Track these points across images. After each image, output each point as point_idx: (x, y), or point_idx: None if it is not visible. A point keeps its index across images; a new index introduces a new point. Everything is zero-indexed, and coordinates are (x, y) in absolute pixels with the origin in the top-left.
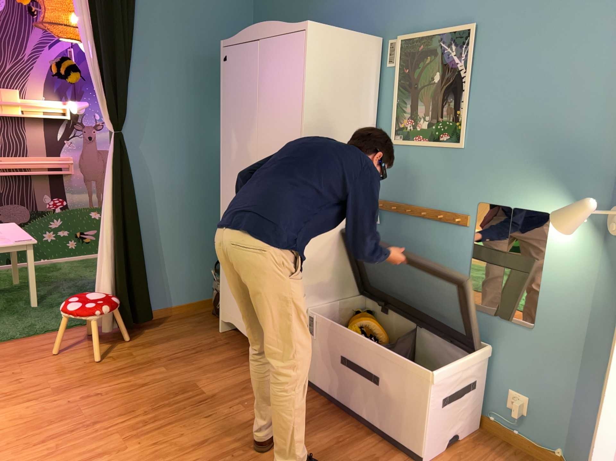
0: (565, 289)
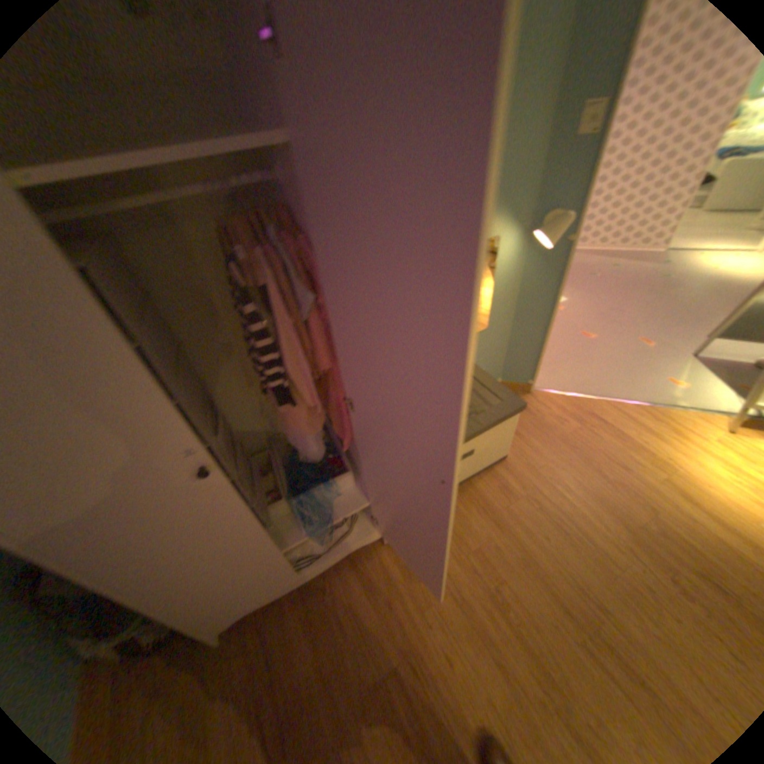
0: (504, 288)
